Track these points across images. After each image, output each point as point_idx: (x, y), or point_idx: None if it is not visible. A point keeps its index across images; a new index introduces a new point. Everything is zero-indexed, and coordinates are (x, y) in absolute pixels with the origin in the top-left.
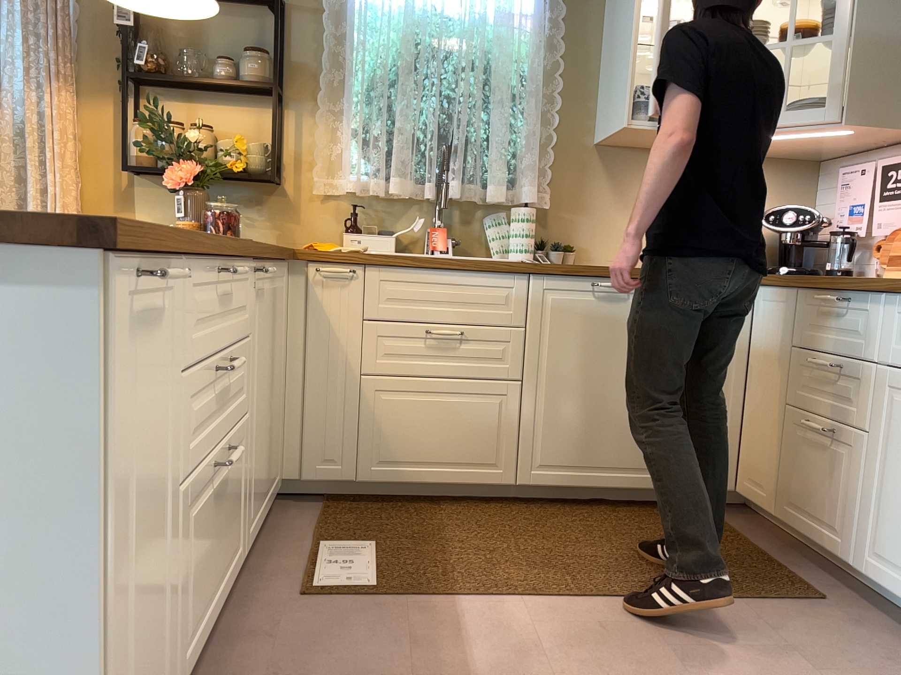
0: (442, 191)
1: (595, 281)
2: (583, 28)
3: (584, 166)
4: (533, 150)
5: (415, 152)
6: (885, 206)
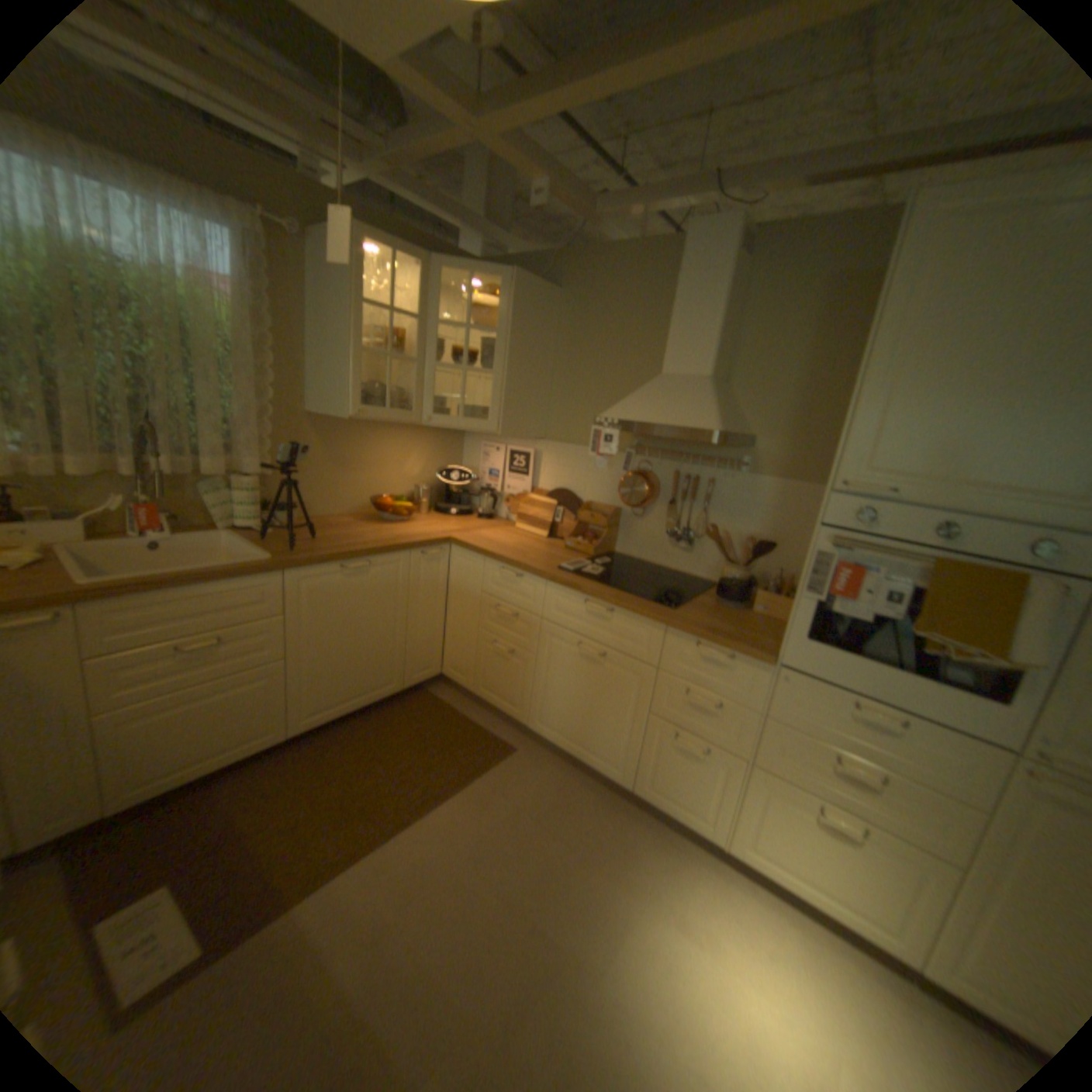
0: (138, 465)
1: (342, 566)
2: (282, 302)
3: (296, 434)
4: (246, 423)
5: (94, 426)
6: (511, 476)
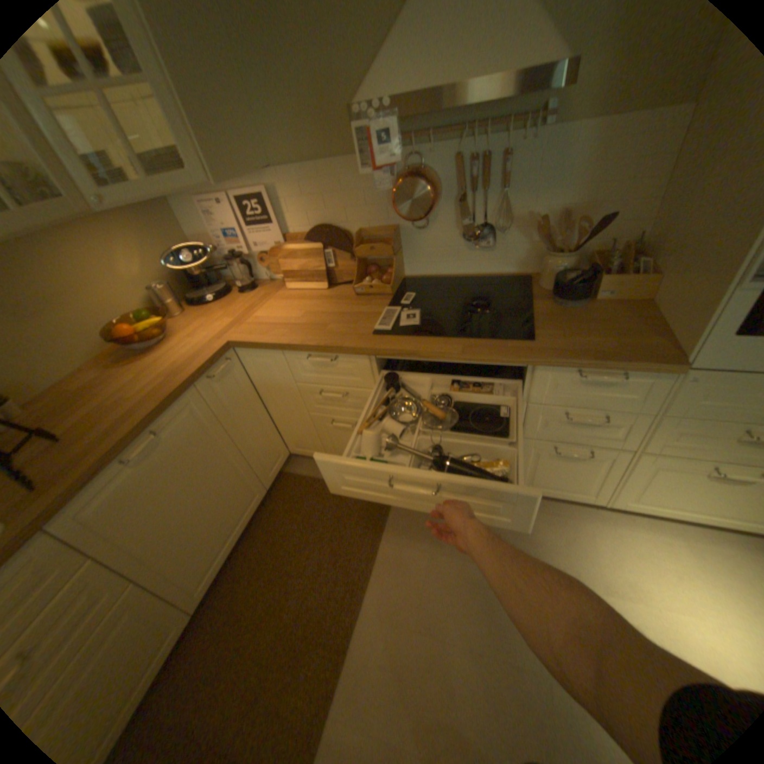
0: None
1: (120, 459)
2: None
3: None
4: None
5: None
6: (252, 229)
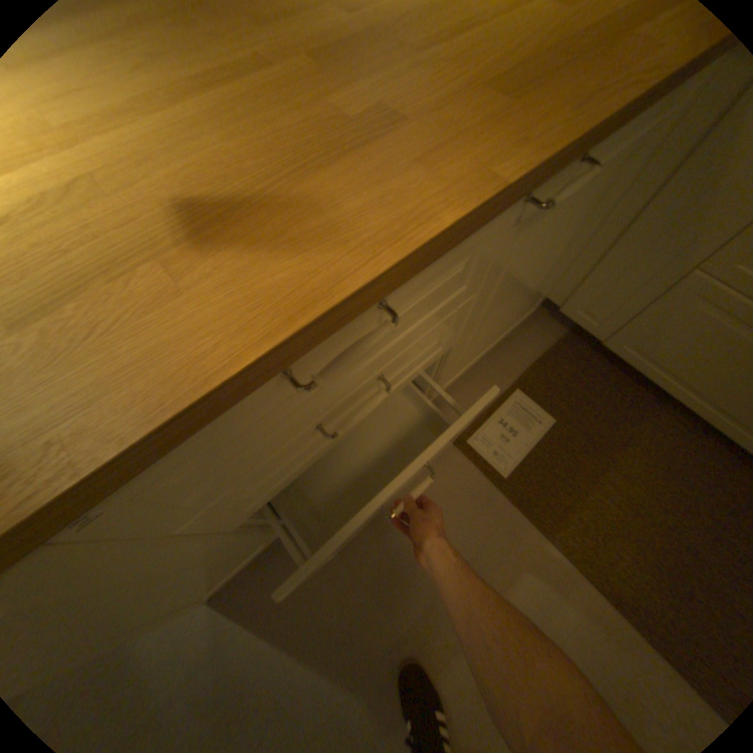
0: None
1: None
2: None
3: None
4: None
5: None
6: None
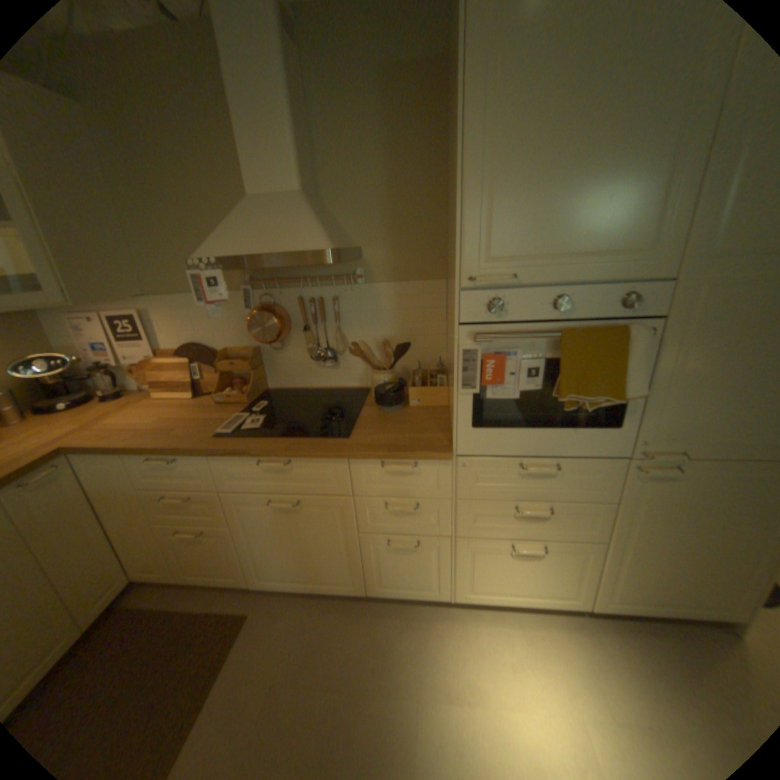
0: None
1: None
2: None
3: None
4: None
5: None
6: (121, 345)
